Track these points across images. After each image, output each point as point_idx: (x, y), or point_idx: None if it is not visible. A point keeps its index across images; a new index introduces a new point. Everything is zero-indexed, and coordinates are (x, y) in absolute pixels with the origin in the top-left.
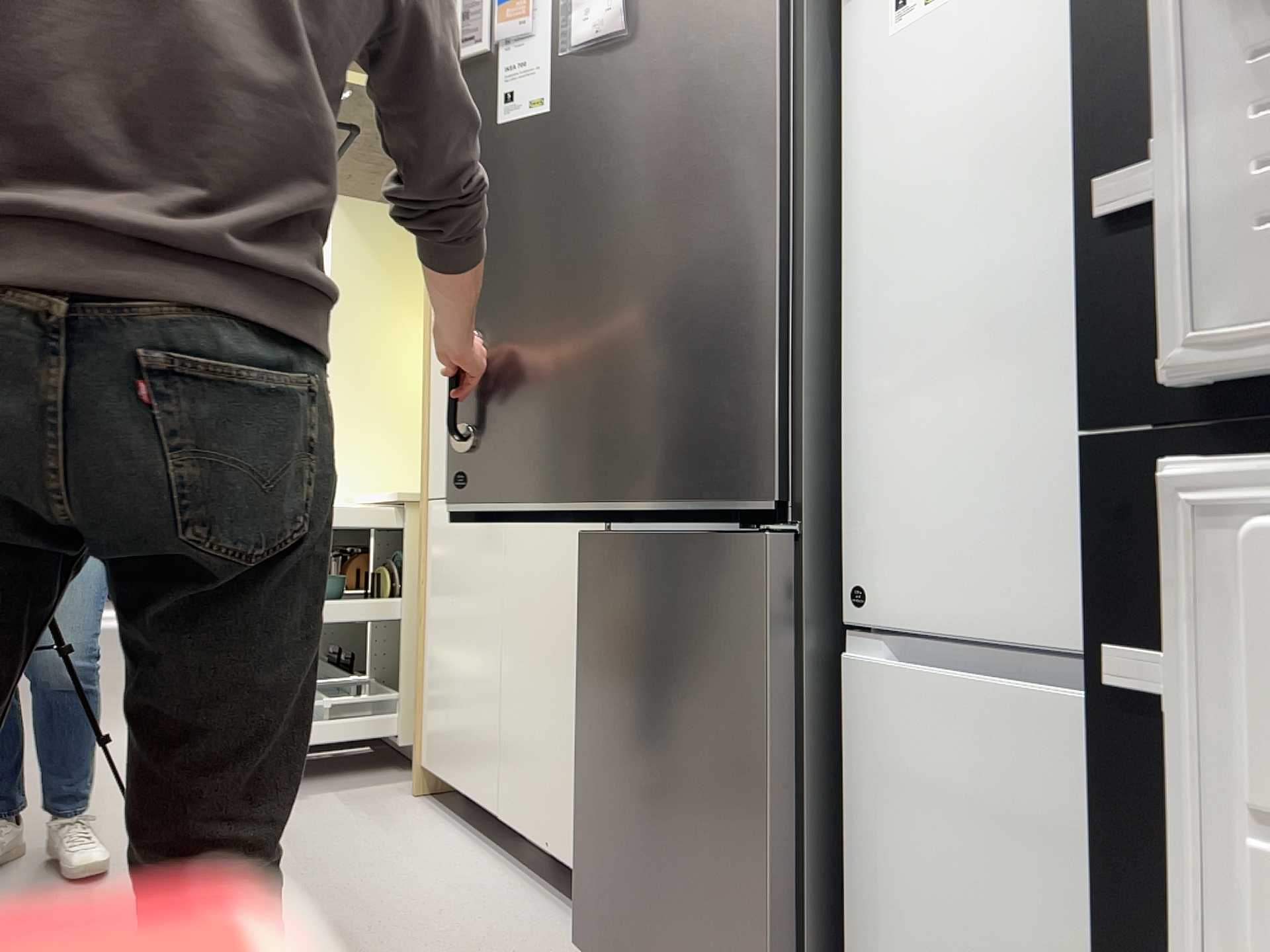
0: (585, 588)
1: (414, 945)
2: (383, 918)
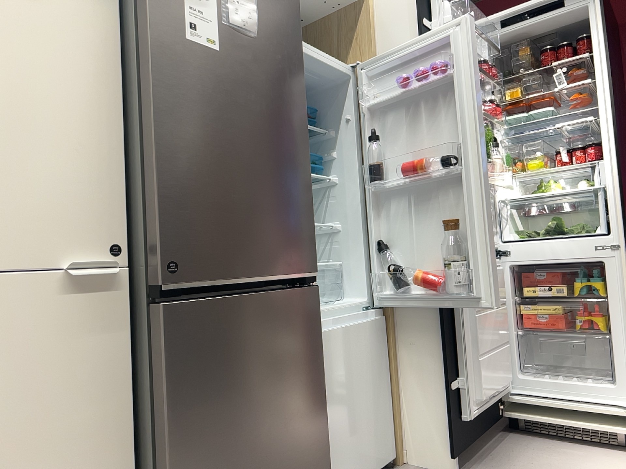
0: (172, 346)
1: None
2: None
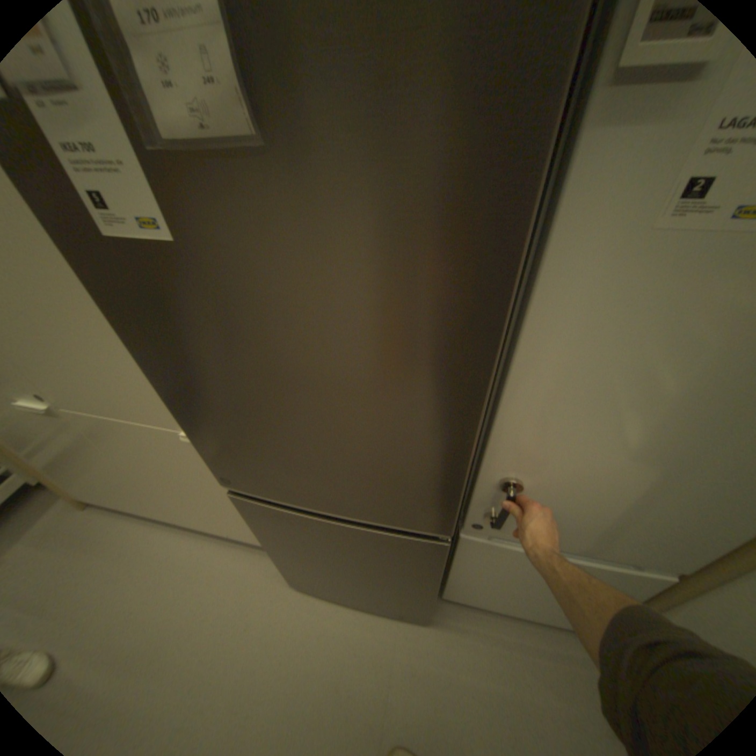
0: (247, 514)
1: (208, 636)
2: (171, 629)
